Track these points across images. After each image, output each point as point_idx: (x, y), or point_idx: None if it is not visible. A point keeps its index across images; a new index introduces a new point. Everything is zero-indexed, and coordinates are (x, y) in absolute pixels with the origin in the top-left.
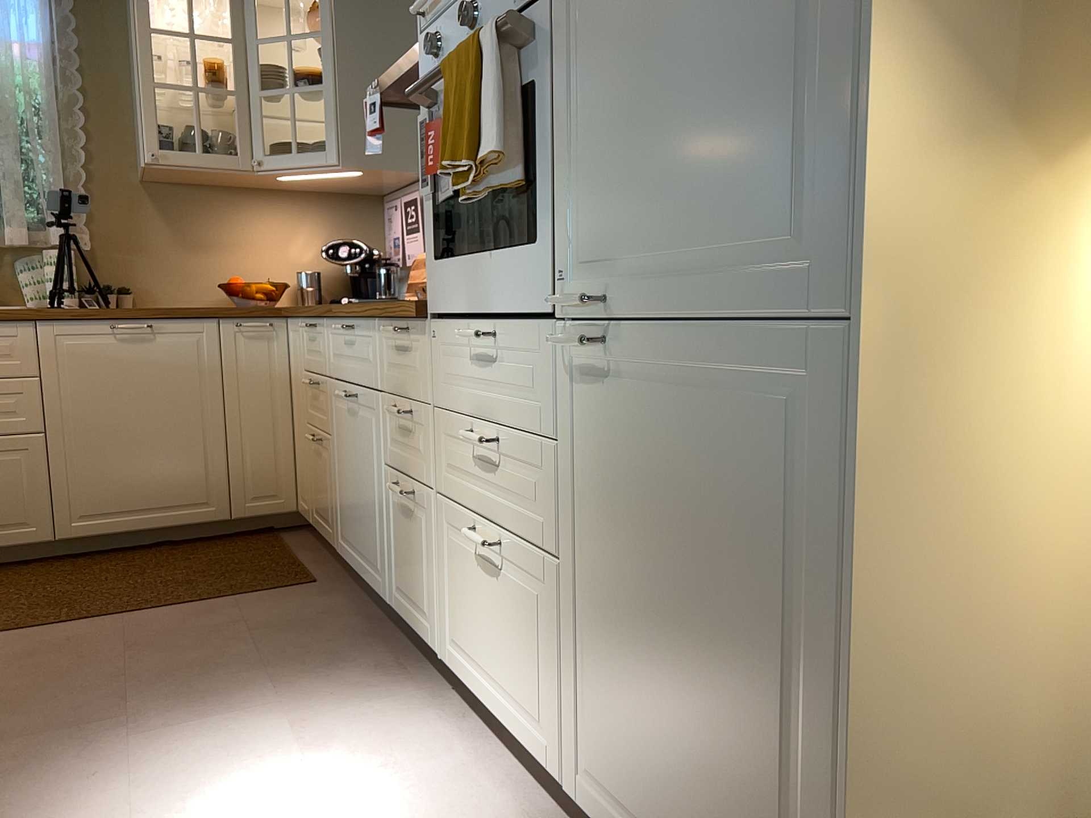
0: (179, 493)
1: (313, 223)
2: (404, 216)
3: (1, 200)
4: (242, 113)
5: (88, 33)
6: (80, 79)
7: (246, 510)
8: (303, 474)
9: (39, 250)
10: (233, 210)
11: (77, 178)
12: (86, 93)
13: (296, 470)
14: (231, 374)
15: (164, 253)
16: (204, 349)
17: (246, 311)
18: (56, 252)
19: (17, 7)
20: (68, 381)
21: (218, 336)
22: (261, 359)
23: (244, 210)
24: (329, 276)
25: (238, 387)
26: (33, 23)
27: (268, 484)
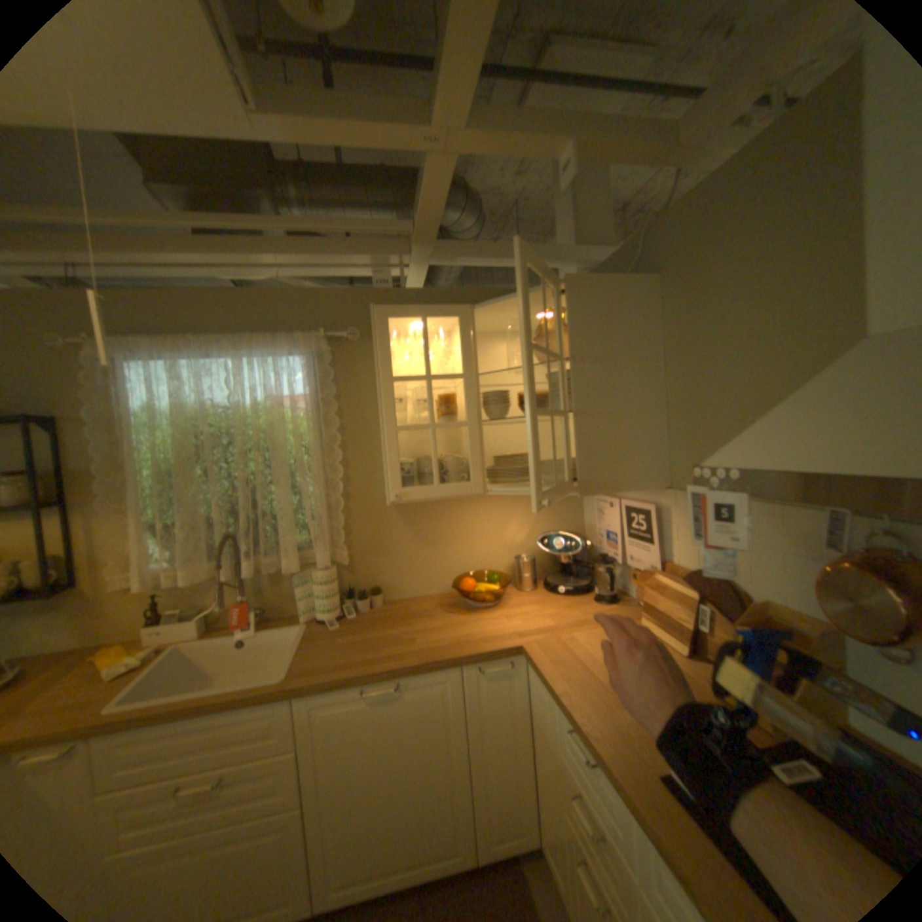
0: (428, 850)
1: (525, 510)
2: (626, 519)
3: (280, 528)
4: (470, 436)
5: (344, 378)
6: (338, 420)
7: (491, 857)
8: (554, 843)
9: (310, 565)
10: (459, 508)
11: (337, 502)
12: (343, 428)
13: (541, 813)
14: (475, 720)
15: (406, 552)
16: (449, 700)
17: (488, 656)
18: (321, 573)
19: (289, 368)
20: (321, 754)
21: (462, 684)
22: (503, 701)
23: (469, 507)
24: (539, 553)
25: (482, 731)
26: (301, 379)
27: (512, 826)
